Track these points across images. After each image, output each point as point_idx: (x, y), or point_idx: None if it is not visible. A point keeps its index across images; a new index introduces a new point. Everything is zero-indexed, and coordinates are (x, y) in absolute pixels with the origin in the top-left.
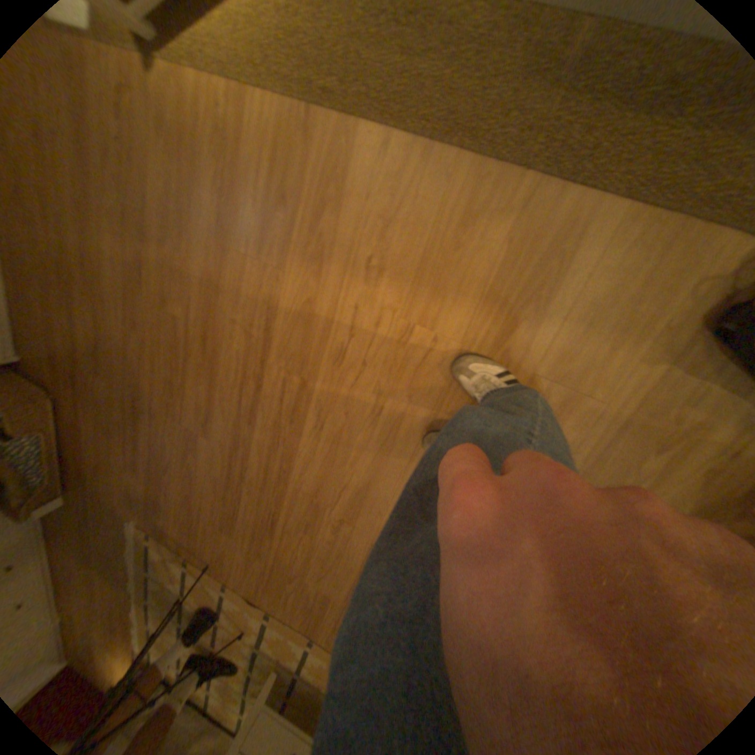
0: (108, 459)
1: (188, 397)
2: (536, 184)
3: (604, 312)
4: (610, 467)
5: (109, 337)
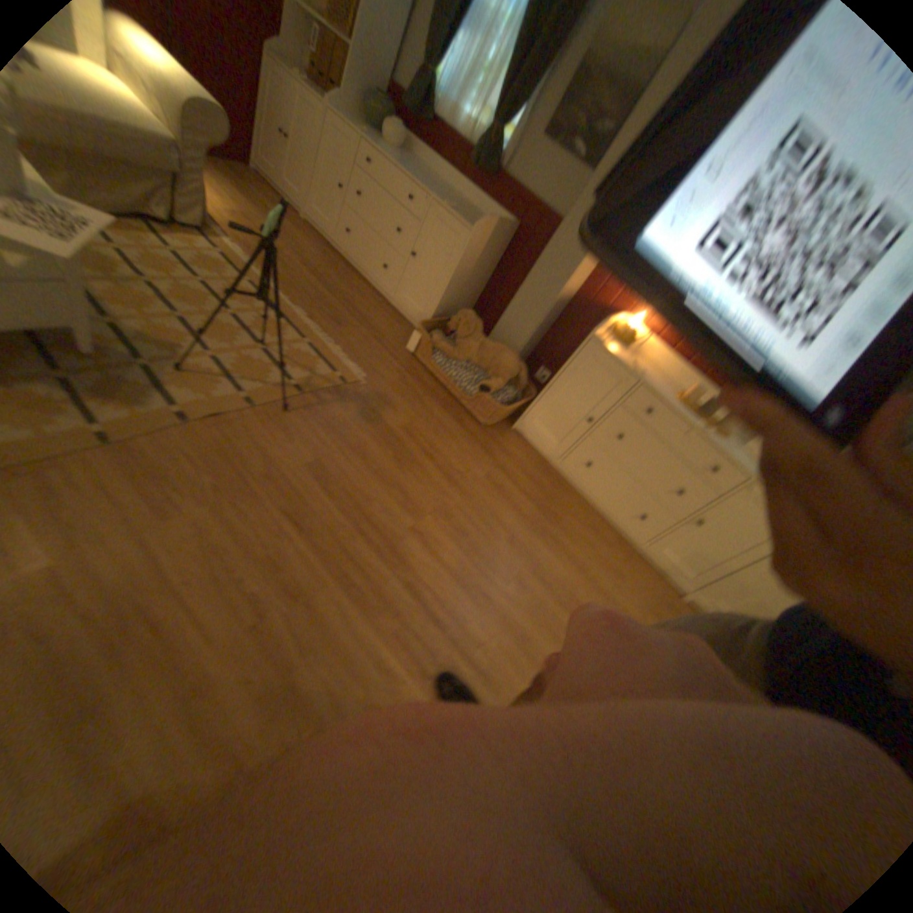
0: (422, 426)
1: (446, 546)
2: None
3: None
4: None
5: (505, 518)
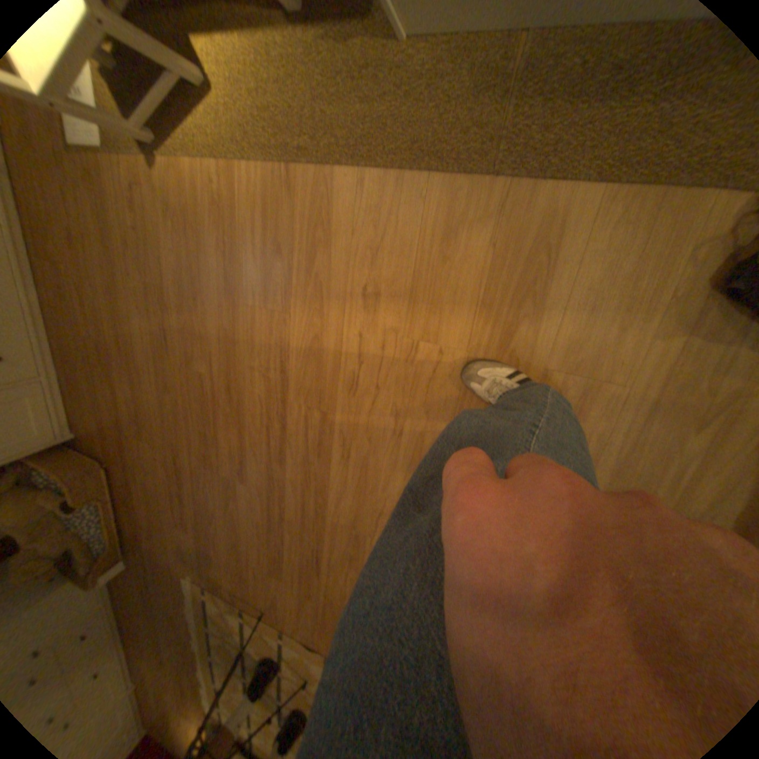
0: (159, 516)
1: (222, 446)
2: (508, 187)
3: (604, 294)
4: (650, 453)
5: (146, 401)
